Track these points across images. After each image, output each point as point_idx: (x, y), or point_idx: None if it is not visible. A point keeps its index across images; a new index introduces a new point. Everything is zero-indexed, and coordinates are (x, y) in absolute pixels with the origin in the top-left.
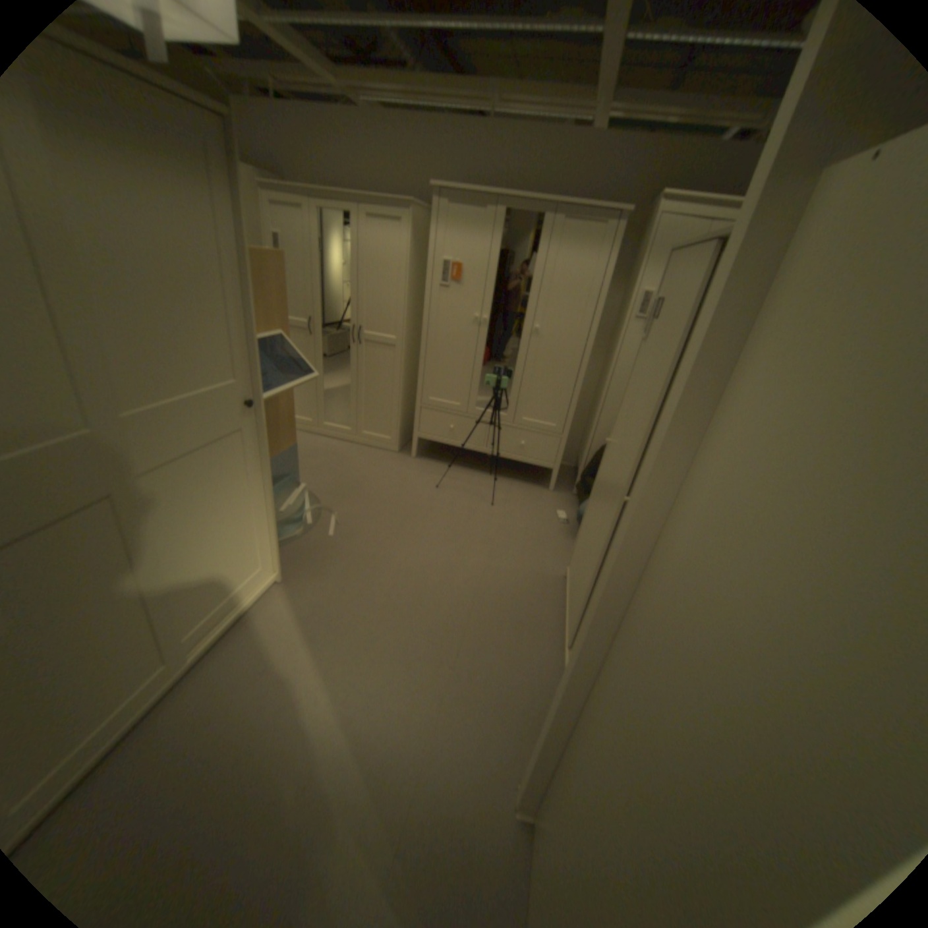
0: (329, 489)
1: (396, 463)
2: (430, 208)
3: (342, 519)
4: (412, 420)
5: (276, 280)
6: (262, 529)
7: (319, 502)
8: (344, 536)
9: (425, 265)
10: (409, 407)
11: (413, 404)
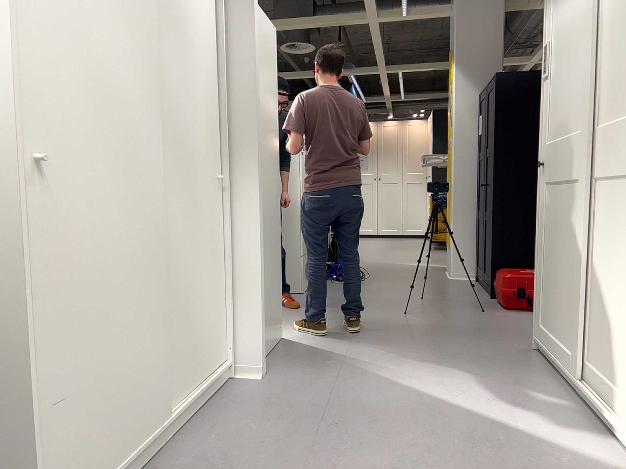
0: None
1: None
2: None
3: None
4: None
5: None
6: None
7: None
8: None
9: None
10: None
11: None
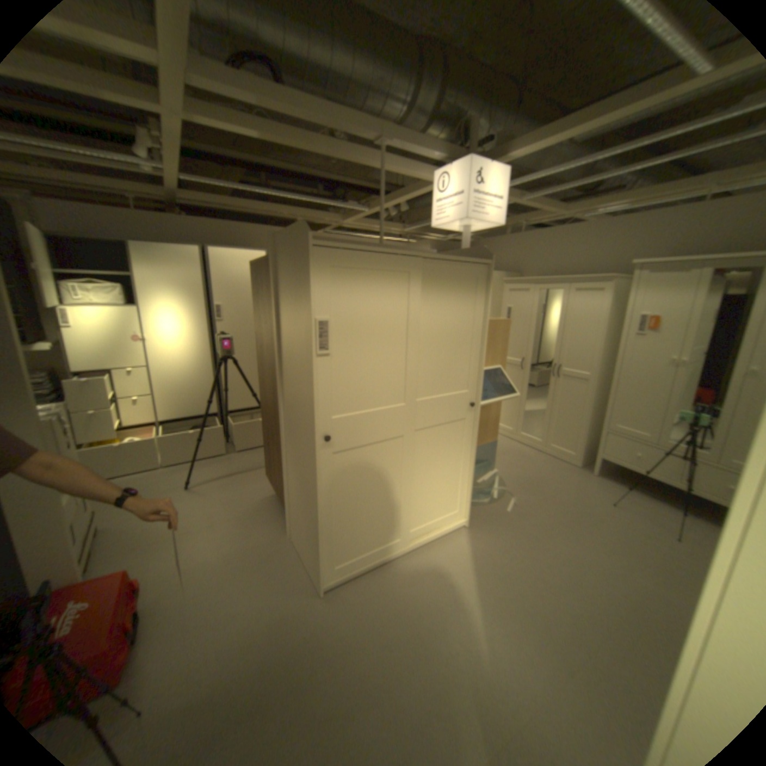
0: (516, 481)
1: (578, 477)
2: (635, 277)
3: (521, 504)
4: (600, 444)
5: (503, 337)
6: (464, 487)
7: (506, 487)
8: (519, 517)
9: (626, 319)
10: (599, 432)
11: (603, 430)
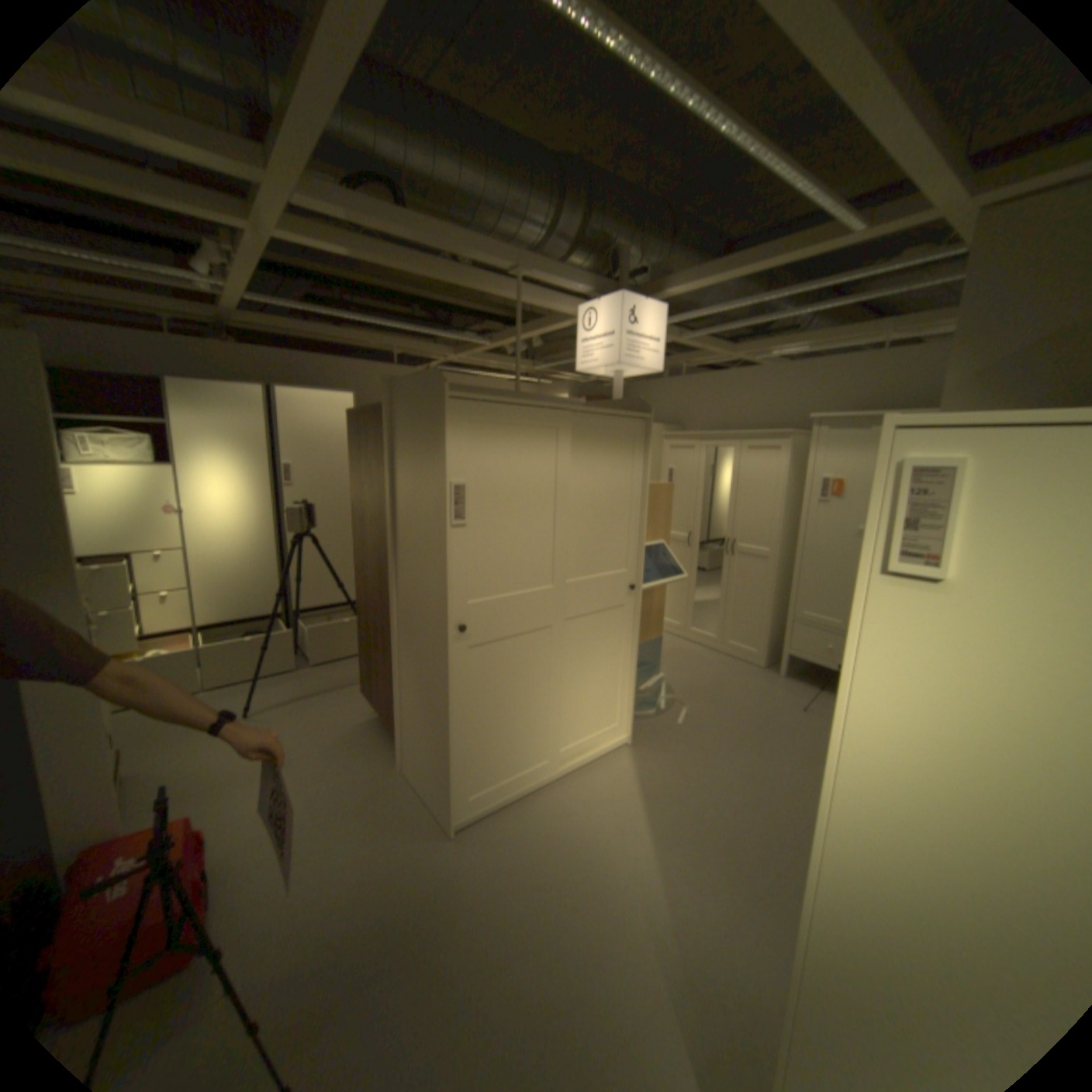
0: (686, 687)
1: (761, 679)
2: (814, 433)
3: (694, 714)
4: (786, 637)
5: (665, 505)
6: (624, 692)
7: (675, 696)
8: (692, 729)
9: (807, 483)
10: (783, 622)
11: (788, 620)
